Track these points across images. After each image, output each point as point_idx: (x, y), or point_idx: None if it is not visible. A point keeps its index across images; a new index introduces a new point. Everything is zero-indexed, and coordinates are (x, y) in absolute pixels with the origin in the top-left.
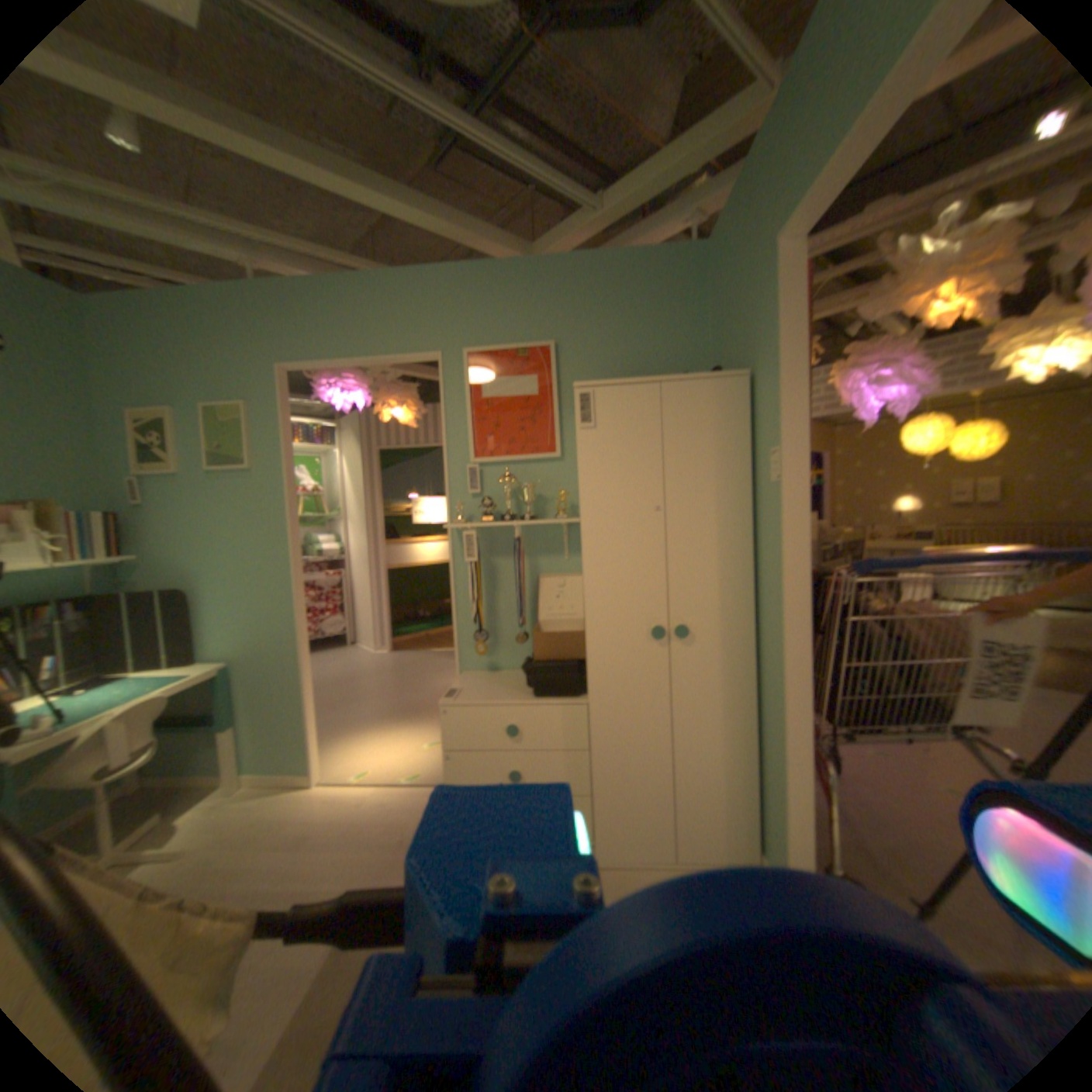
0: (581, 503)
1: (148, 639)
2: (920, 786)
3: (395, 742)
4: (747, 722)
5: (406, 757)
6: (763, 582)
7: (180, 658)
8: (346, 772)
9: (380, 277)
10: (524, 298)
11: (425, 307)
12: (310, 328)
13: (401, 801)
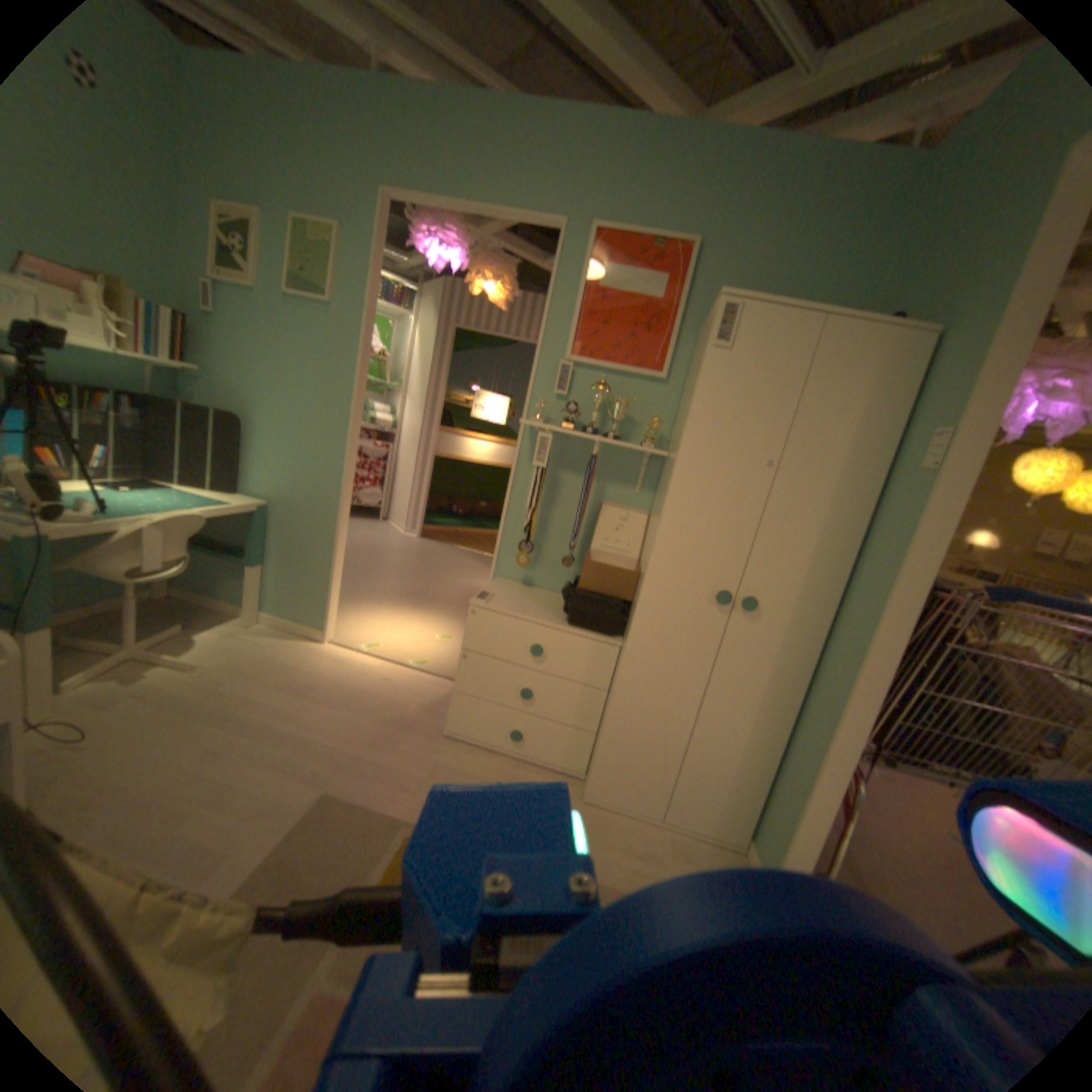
0: (686, 435)
1: (194, 457)
2: (922, 823)
3: (408, 625)
4: (785, 716)
5: (416, 642)
6: (861, 579)
7: (222, 485)
8: (357, 639)
9: (521, 107)
10: (681, 176)
11: (563, 159)
12: (427, 152)
13: (405, 682)
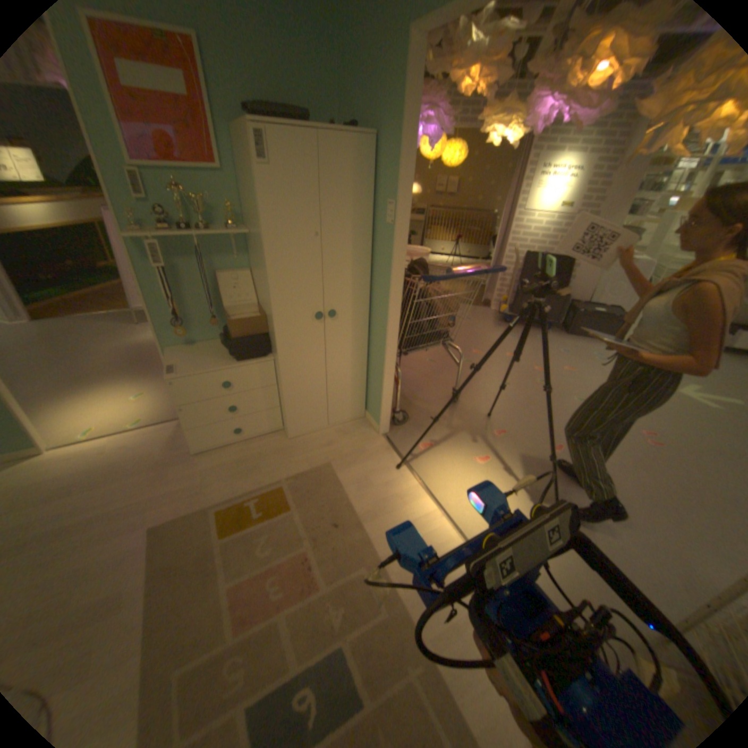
0: (263, 229)
1: None
2: (419, 361)
3: (99, 402)
4: (362, 355)
5: (118, 410)
6: (375, 282)
7: None
8: (67, 434)
9: None
10: None
11: None
12: None
13: (137, 440)
